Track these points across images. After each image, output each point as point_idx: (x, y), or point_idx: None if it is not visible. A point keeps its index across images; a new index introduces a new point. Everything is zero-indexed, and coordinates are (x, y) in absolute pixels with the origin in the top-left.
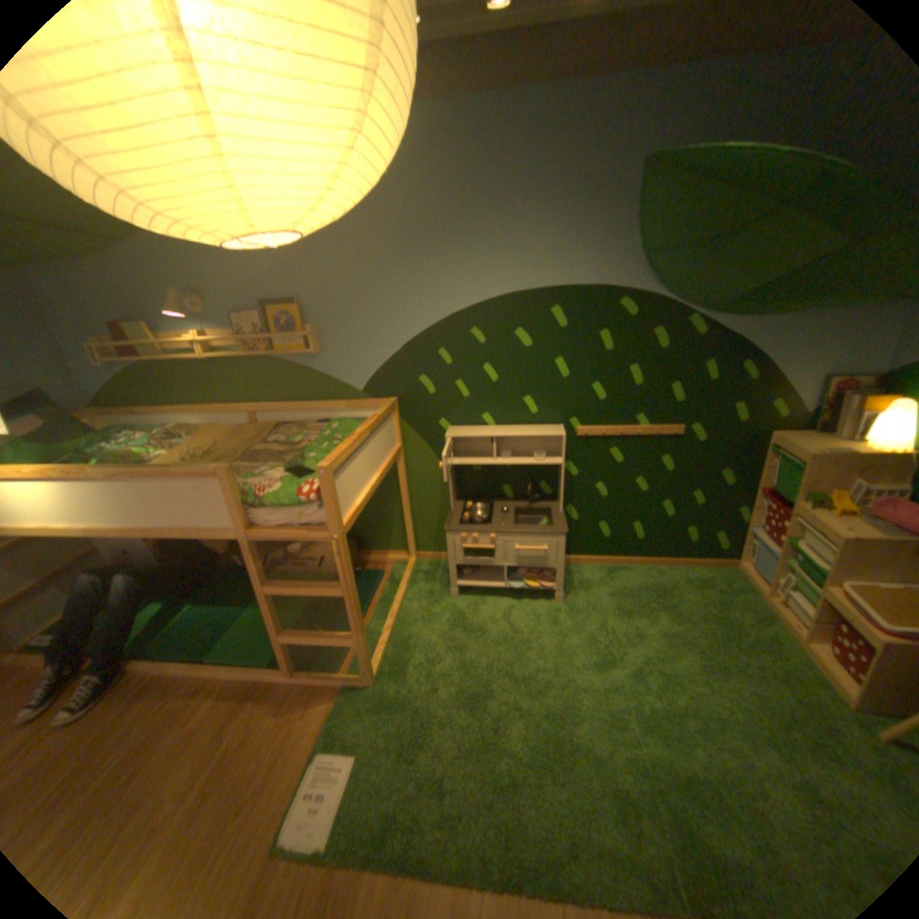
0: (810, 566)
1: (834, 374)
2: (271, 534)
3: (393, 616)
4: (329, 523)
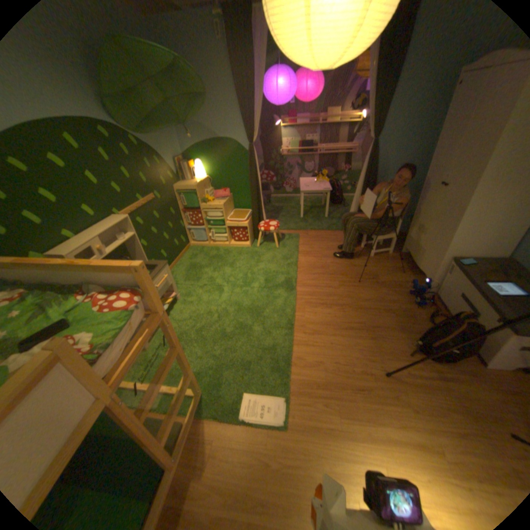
0: (217, 221)
1: (173, 157)
2: (127, 360)
3: (143, 387)
4: (156, 305)
